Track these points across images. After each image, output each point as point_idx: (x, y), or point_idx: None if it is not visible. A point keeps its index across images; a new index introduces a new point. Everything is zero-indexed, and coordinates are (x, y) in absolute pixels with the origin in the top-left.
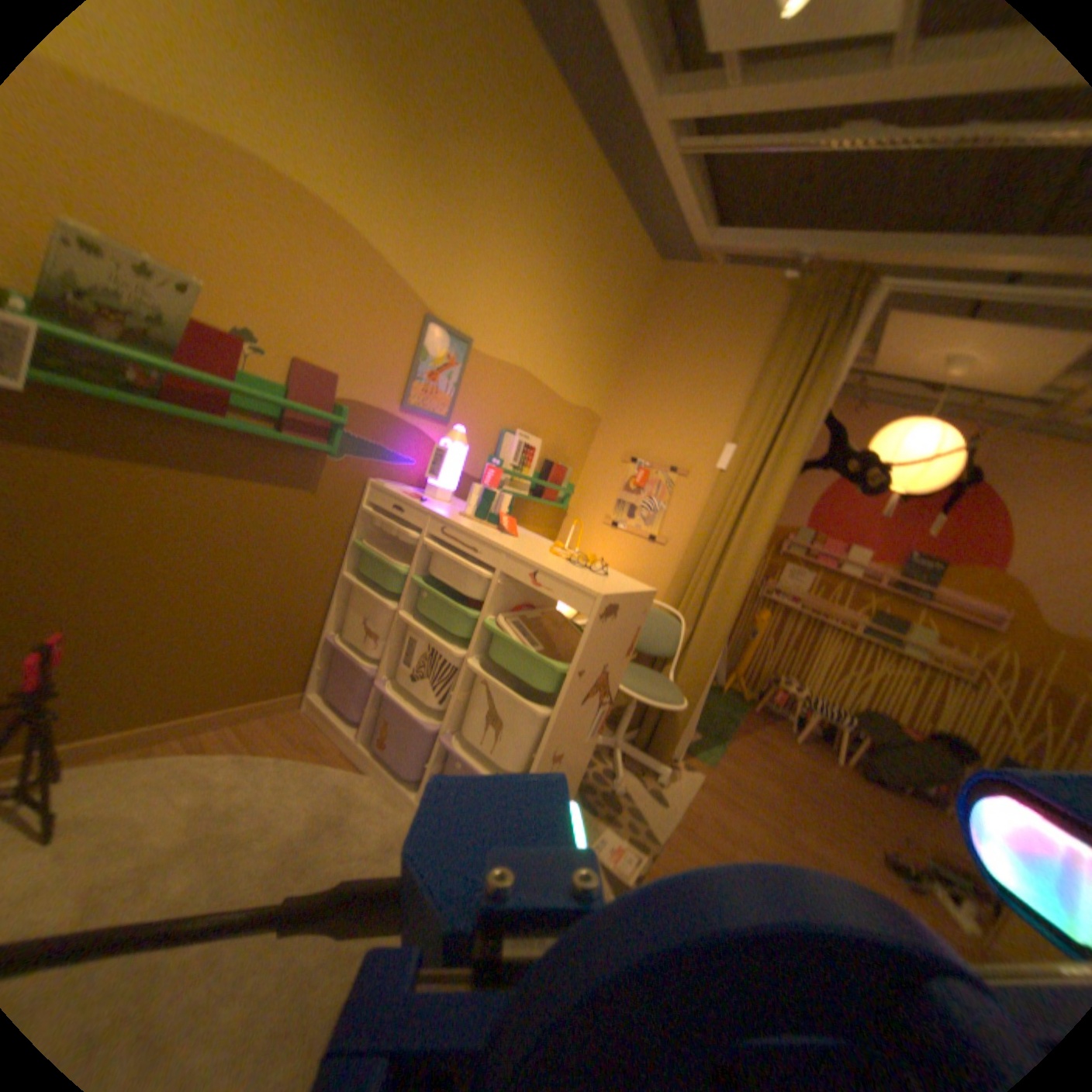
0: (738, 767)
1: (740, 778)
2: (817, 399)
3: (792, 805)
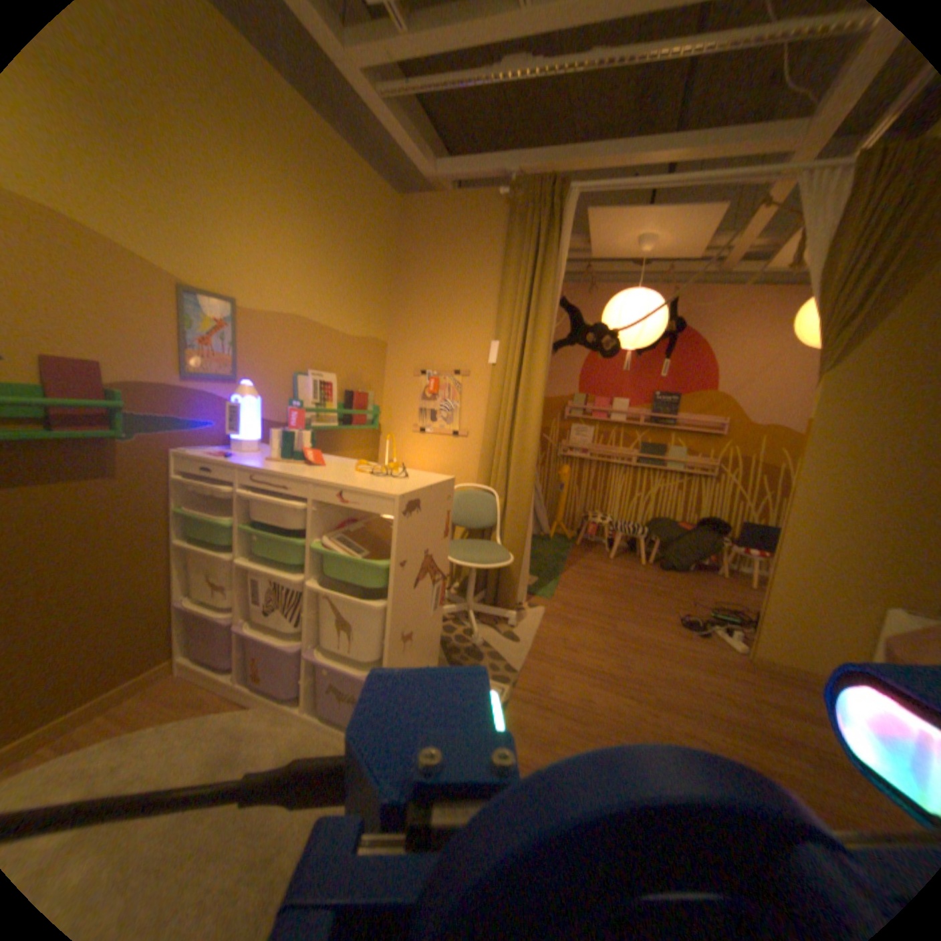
0: (568, 592)
1: (571, 600)
2: (549, 291)
3: (612, 606)
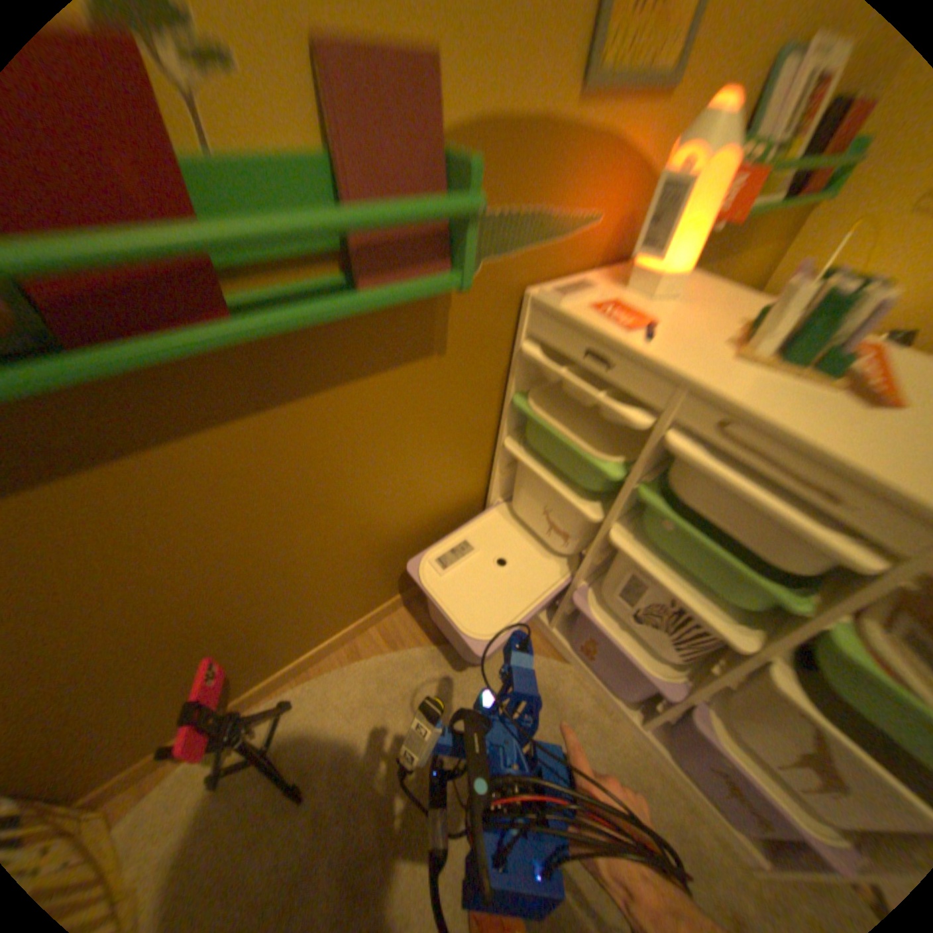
0: None
1: None
2: None
3: None
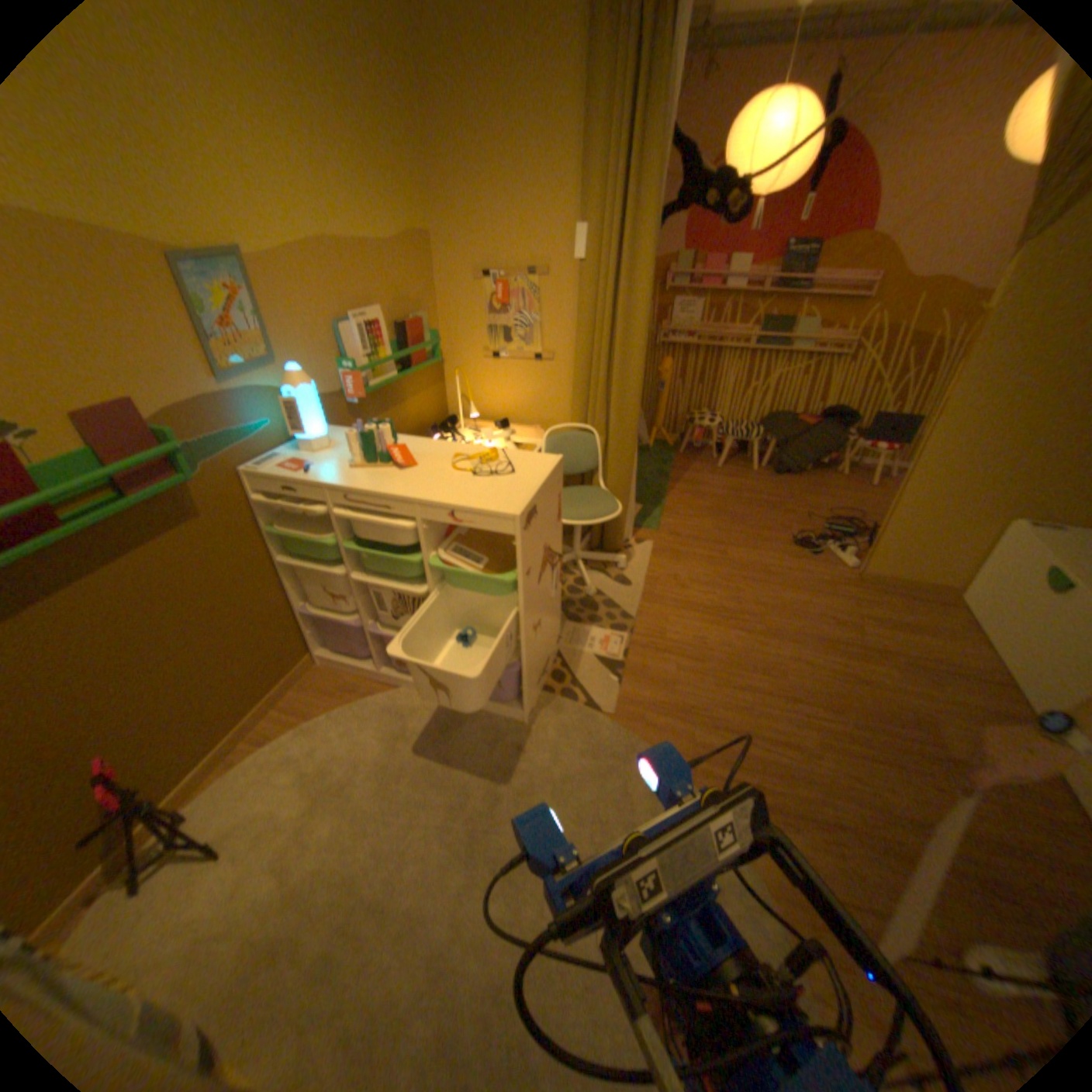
0: (674, 518)
1: (678, 527)
2: (656, 133)
3: (721, 529)
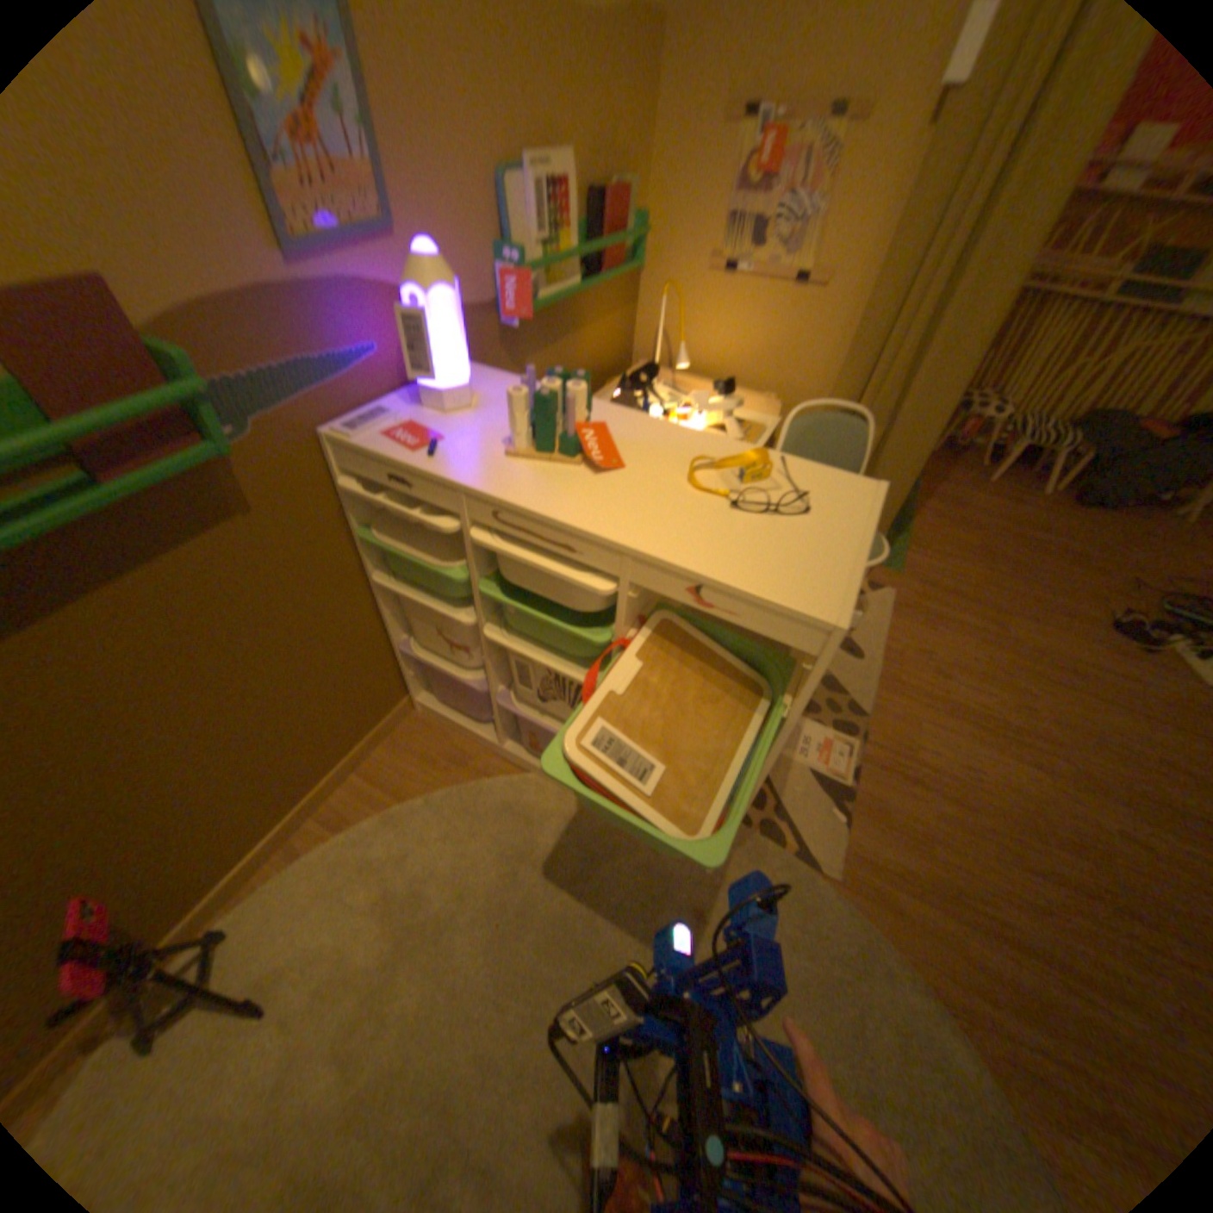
0: (928, 555)
1: (934, 571)
2: None
3: (999, 585)
